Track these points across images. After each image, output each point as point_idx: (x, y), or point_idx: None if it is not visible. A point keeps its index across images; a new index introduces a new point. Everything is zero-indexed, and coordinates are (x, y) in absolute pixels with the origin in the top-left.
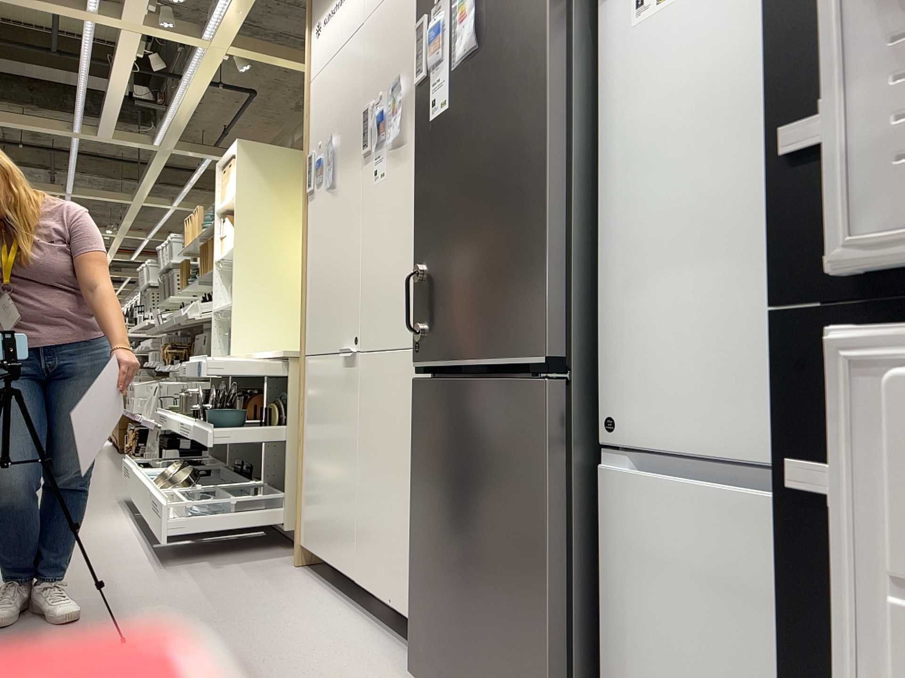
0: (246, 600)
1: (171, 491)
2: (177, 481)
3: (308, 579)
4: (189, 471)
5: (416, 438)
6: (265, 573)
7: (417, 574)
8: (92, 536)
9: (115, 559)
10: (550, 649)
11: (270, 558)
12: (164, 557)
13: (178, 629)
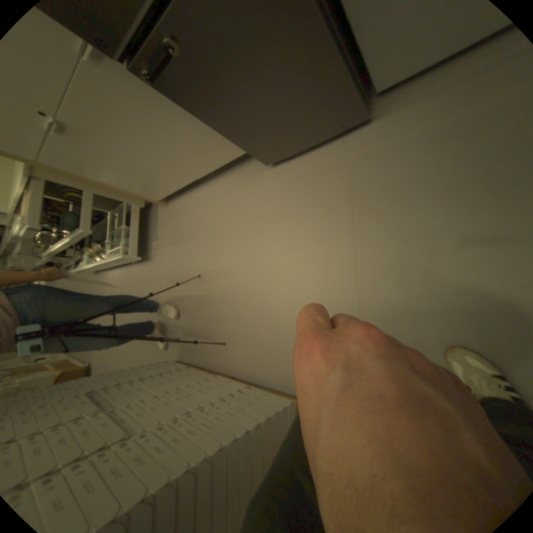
0: (186, 228)
1: (106, 253)
2: (99, 251)
3: (179, 201)
4: (92, 245)
5: (172, 93)
6: (169, 219)
7: (237, 138)
8: (122, 286)
9: (141, 277)
10: (344, 72)
11: (159, 216)
12: (145, 259)
13: (197, 255)
